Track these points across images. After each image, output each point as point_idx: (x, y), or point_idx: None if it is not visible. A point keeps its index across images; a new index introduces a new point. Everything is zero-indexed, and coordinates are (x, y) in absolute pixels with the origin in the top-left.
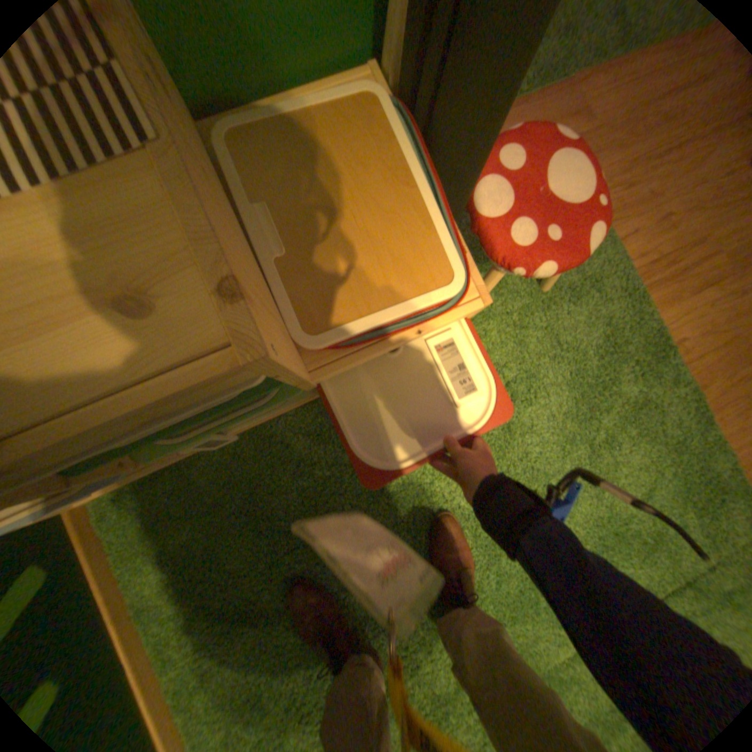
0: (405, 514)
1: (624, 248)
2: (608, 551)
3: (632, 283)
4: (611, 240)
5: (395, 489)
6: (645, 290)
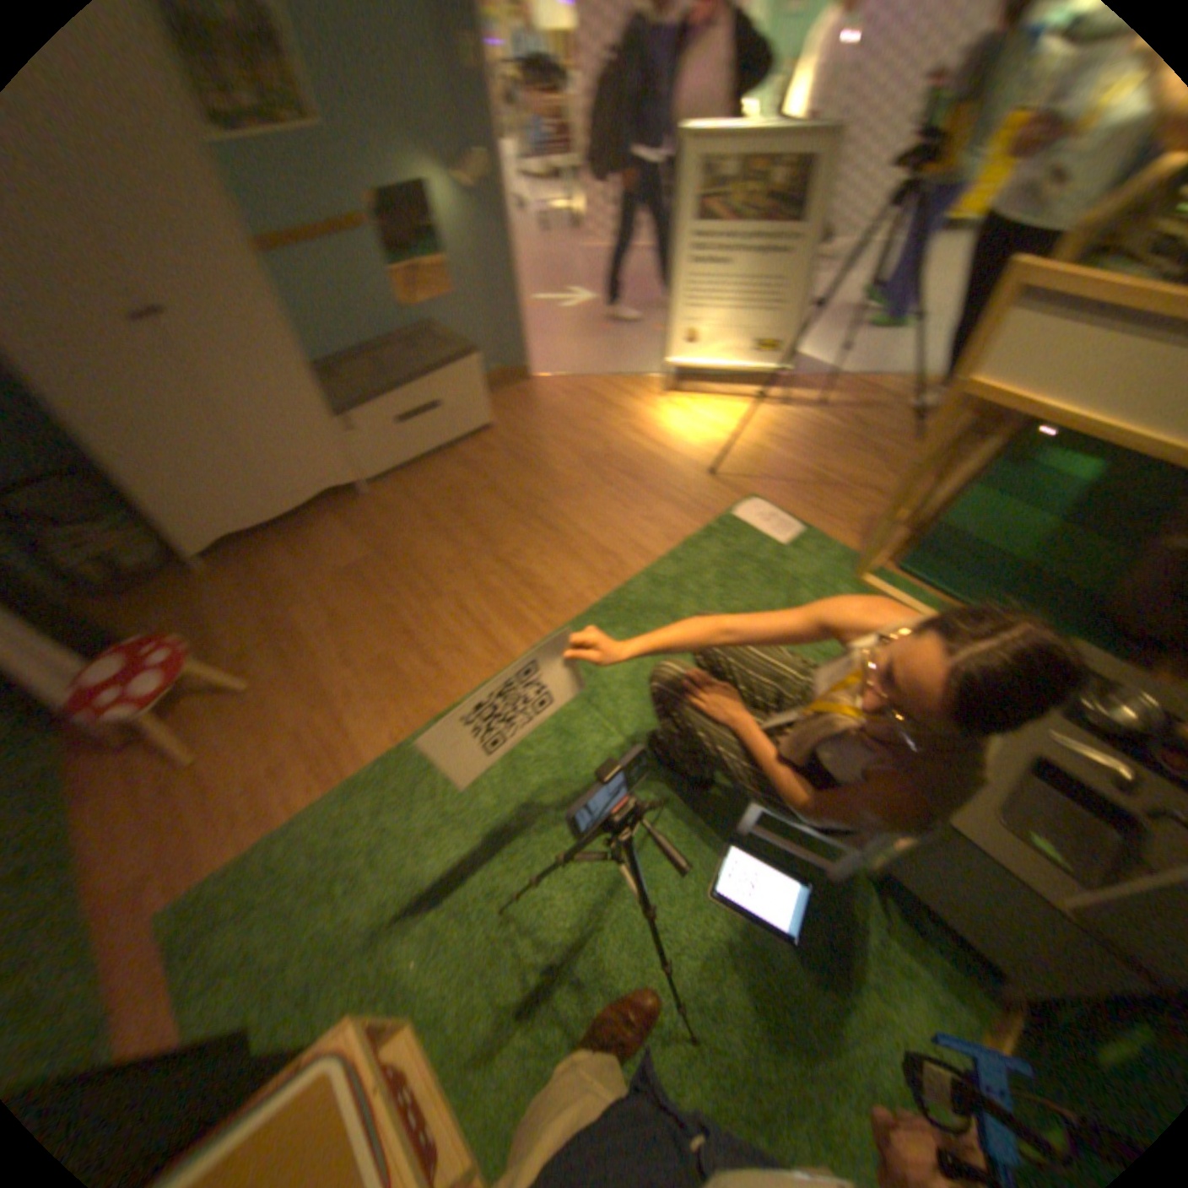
0: (588, 997)
1: (295, 814)
2: (575, 773)
3: (332, 800)
4: (286, 830)
5: (565, 1019)
6: (339, 784)
